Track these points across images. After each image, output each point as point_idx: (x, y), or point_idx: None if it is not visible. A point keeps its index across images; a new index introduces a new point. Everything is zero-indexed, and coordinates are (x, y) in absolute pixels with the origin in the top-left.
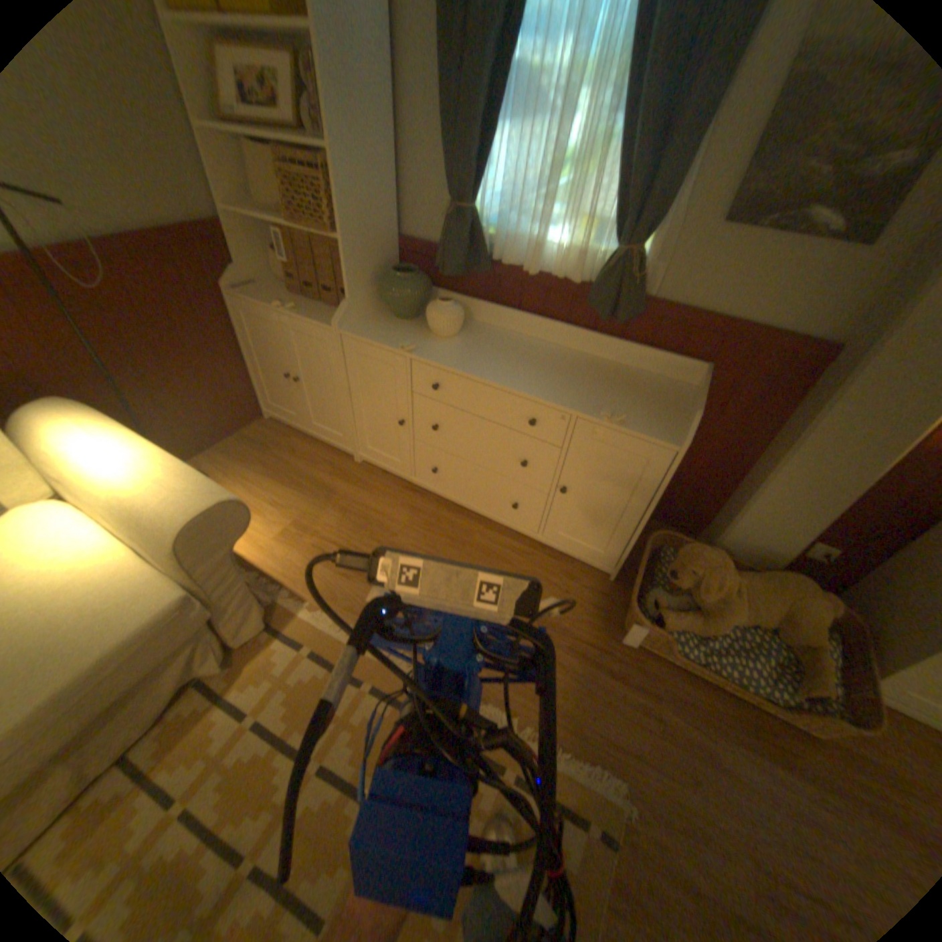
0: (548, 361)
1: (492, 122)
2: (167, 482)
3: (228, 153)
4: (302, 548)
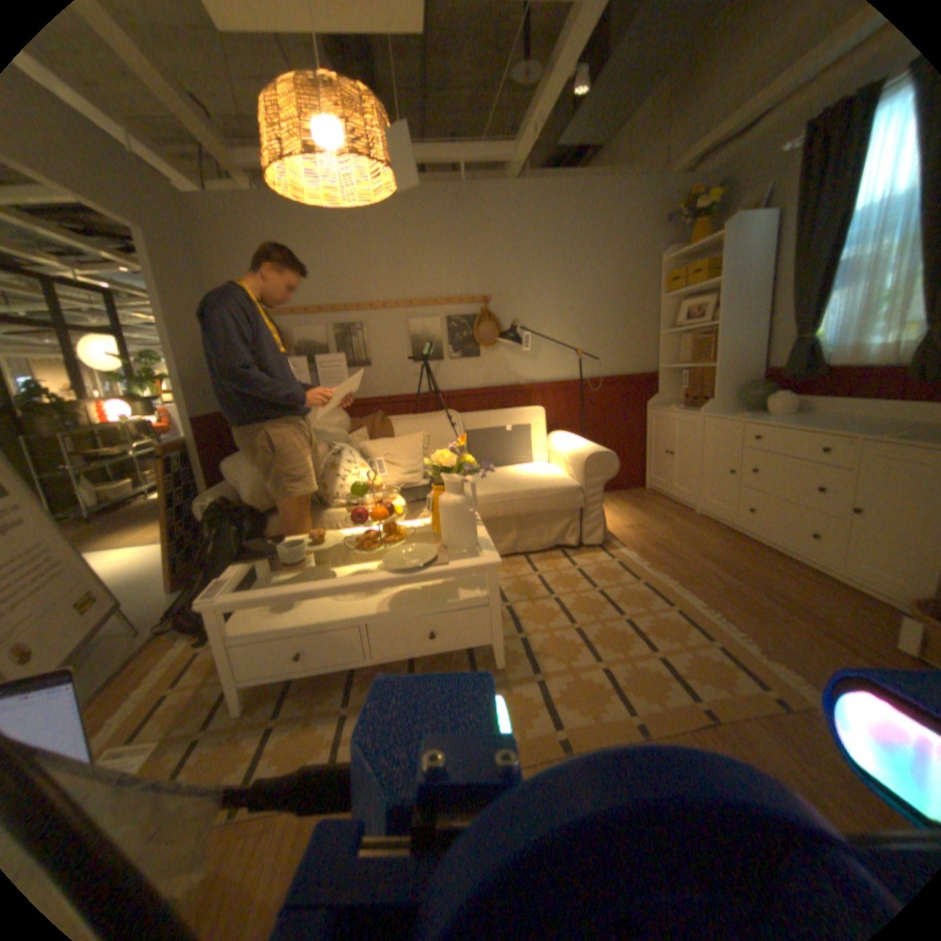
0: (866, 422)
1: (829, 289)
2: (591, 445)
3: (673, 342)
4: (637, 533)
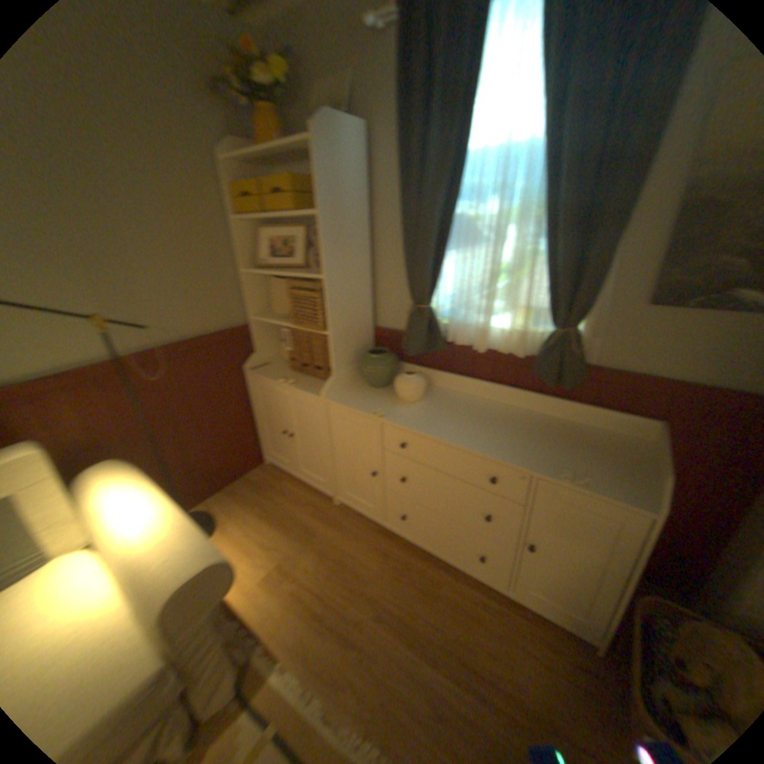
0: (502, 421)
1: (441, 252)
2: (168, 545)
3: (259, 285)
4: (280, 598)
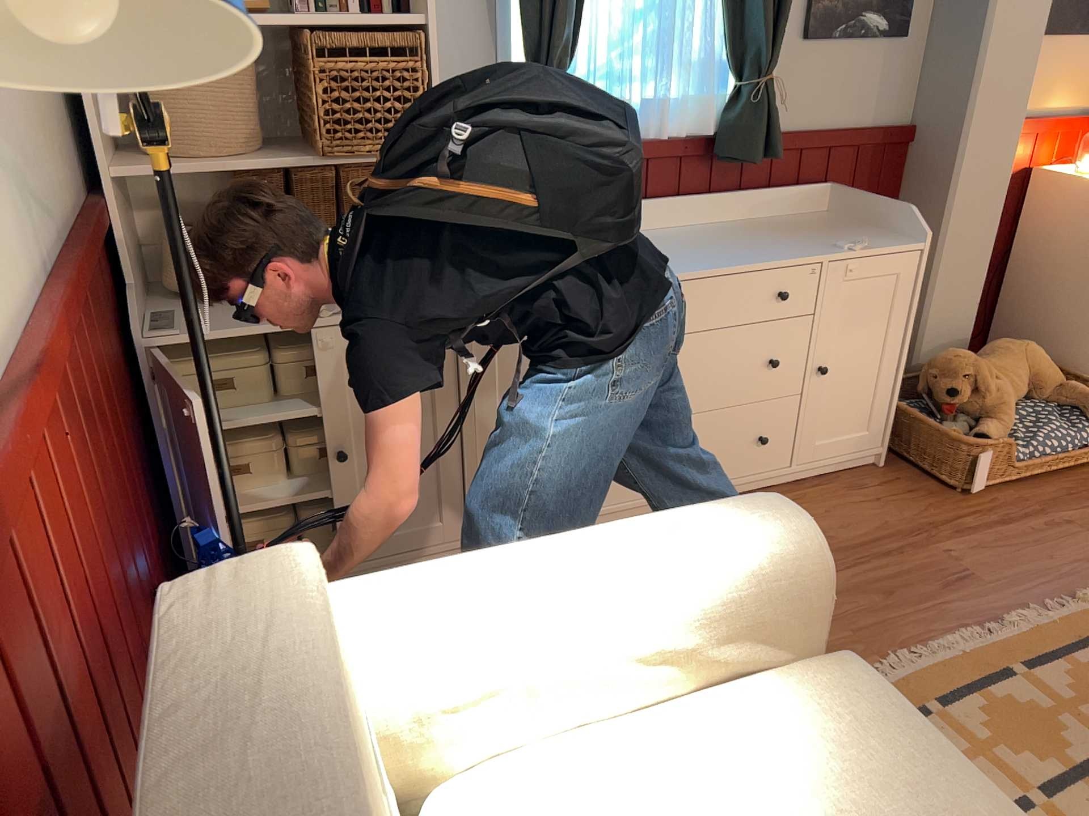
0: (709, 238)
1: None
2: (696, 525)
3: None
4: None
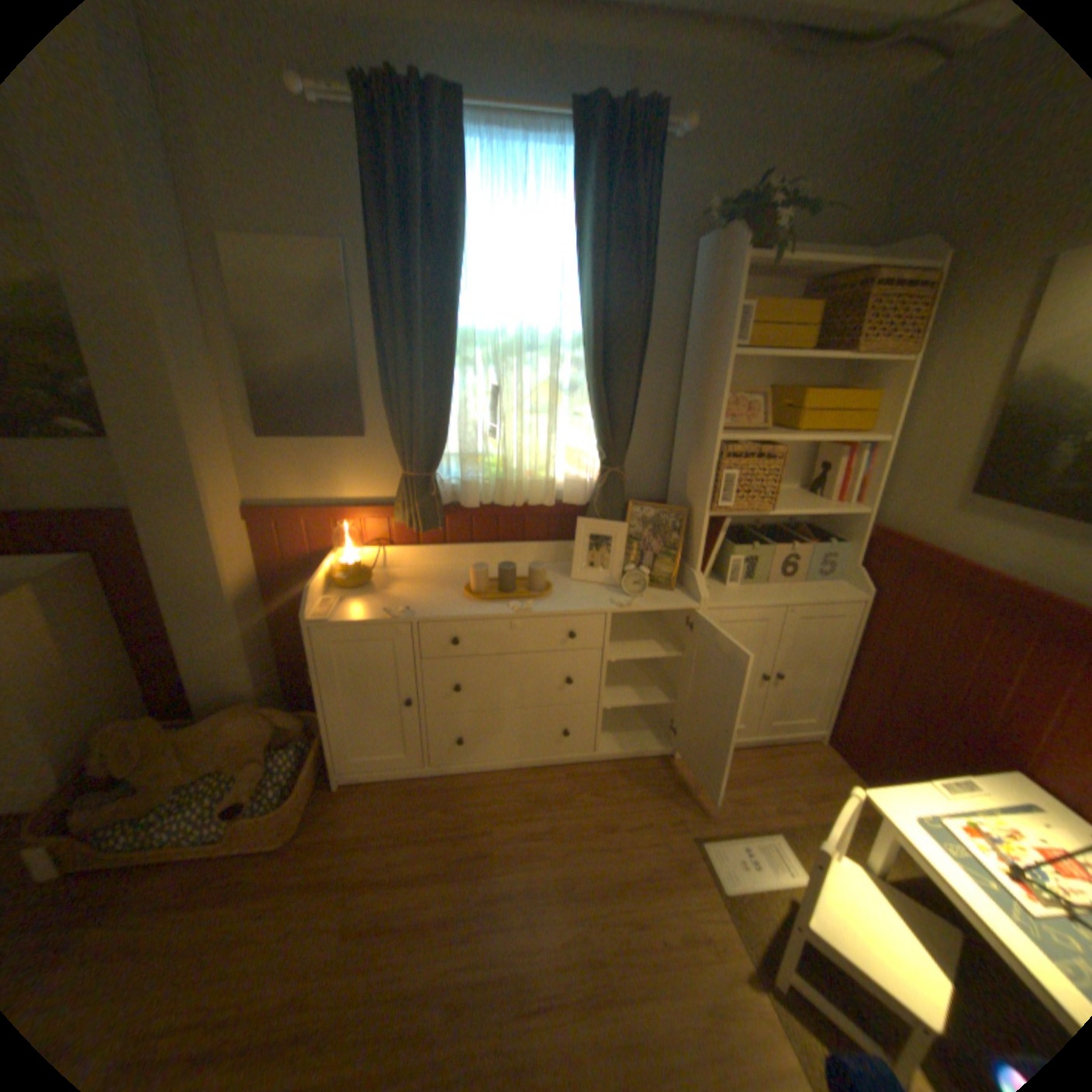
0: None
1: None
2: None
3: None
4: None
